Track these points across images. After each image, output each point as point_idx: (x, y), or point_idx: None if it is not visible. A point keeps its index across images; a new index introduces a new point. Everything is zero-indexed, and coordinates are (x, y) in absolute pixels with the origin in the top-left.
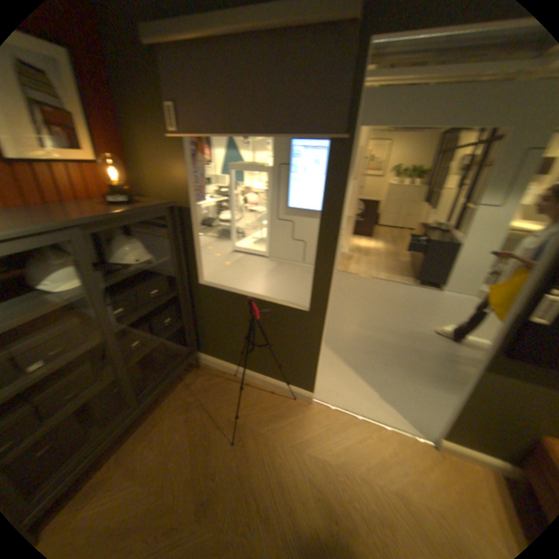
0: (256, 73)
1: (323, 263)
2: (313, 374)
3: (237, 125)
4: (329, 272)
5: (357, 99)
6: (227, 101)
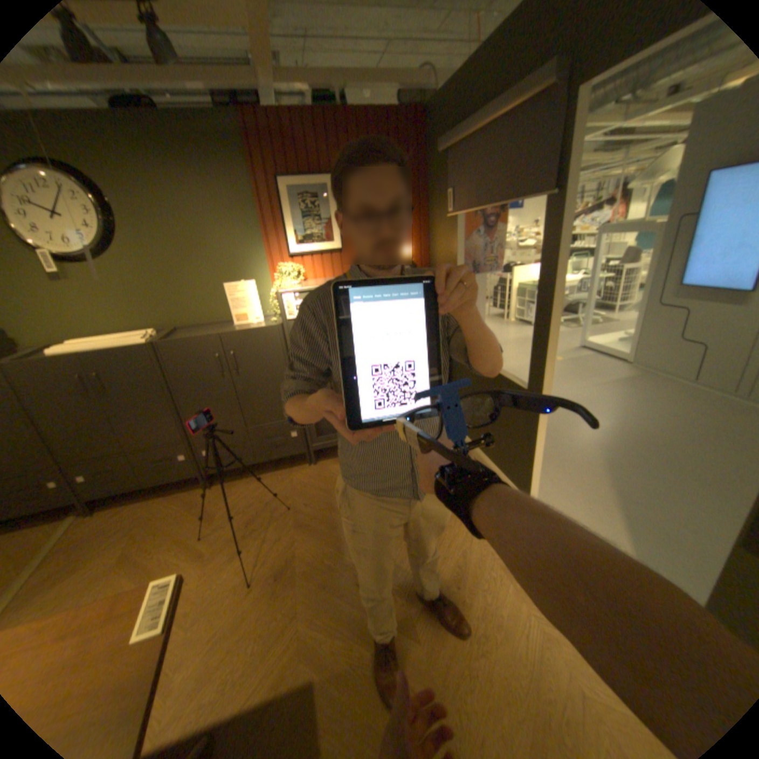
0: (498, 151)
1: (540, 331)
2: (530, 473)
3: (485, 198)
4: (545, 343)
5: (567, 150)
6: (480, 179)
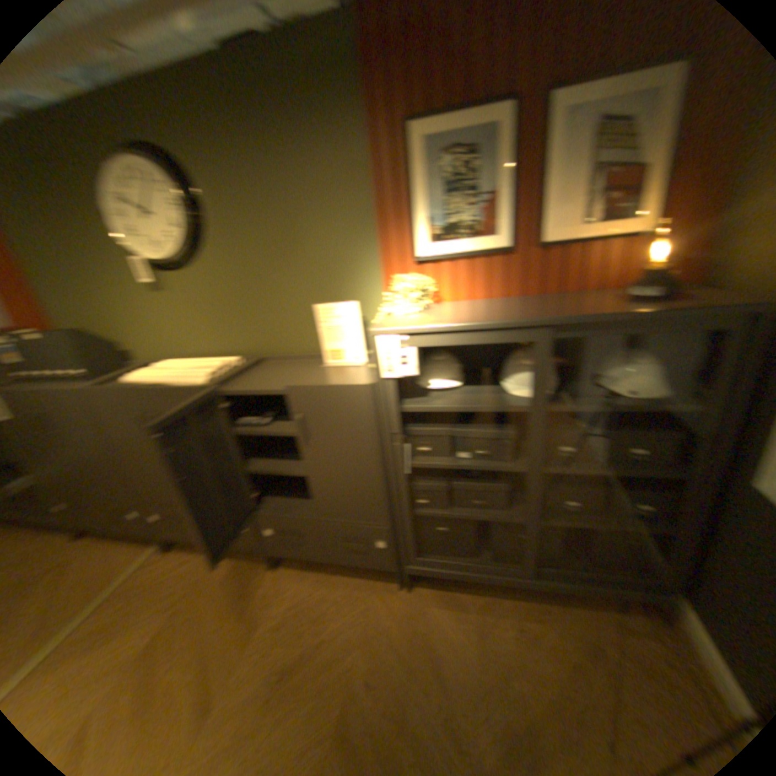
0: None
1: None
2: None
3: None
4: None
5: None
6: None
